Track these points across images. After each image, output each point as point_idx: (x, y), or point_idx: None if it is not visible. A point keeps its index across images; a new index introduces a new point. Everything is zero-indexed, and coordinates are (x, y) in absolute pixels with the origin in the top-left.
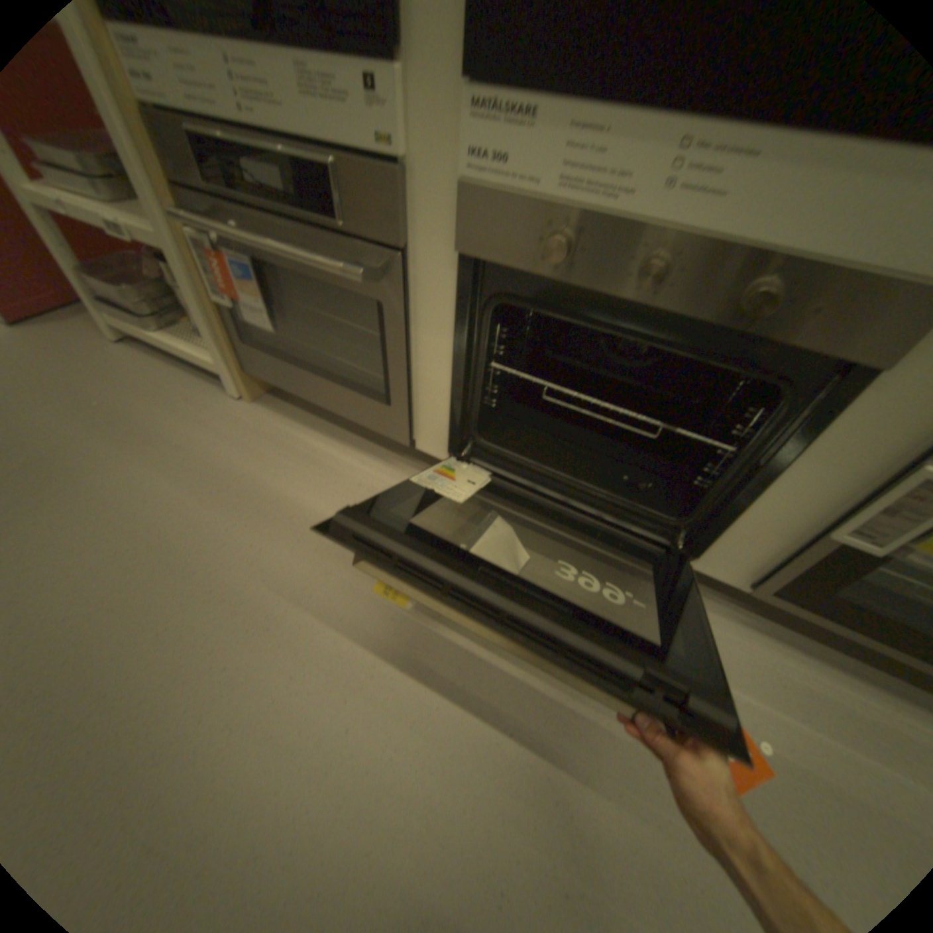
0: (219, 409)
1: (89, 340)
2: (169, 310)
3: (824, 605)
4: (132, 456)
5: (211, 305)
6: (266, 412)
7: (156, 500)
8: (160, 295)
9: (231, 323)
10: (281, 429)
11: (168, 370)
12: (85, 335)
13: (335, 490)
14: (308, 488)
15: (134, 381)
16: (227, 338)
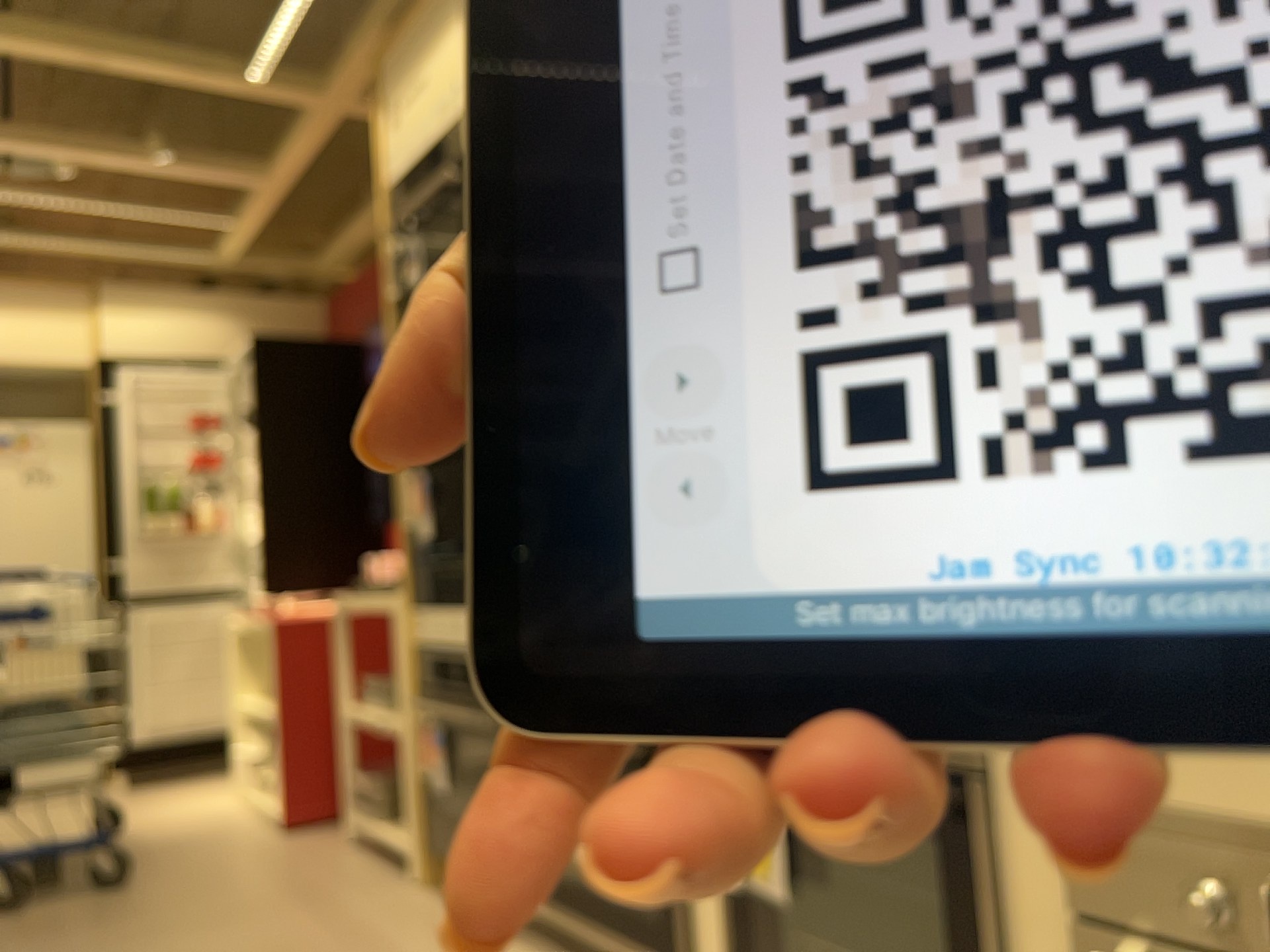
0: (391, 893)
1: (328, 845)
2: (399, 806)
3: None
4: (299, 914)
5: (416, 780)
6: (428, 898)
7: (294, 939)
8: (397, 793)
9: (426, 797)
10: (430, 909)
11: (373, 866)
12: (329, 841)
13: (437, 950)
14: (416, 946)
15: (340, 871)
16: (420, 814)
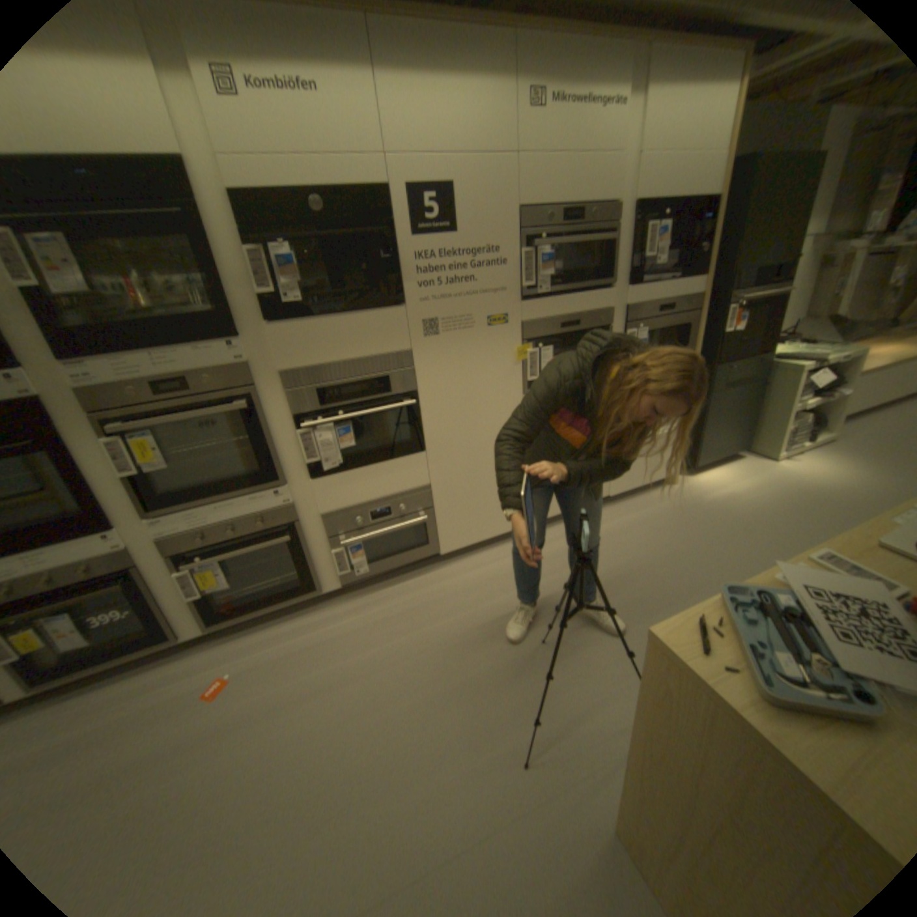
0: None
1: None
2: None
3: (221, 621)
4: None
5: None
6: None
7: None
8: None
9: None
10: None
11: None
12: None
13: None
14: None
15: None
16: None
